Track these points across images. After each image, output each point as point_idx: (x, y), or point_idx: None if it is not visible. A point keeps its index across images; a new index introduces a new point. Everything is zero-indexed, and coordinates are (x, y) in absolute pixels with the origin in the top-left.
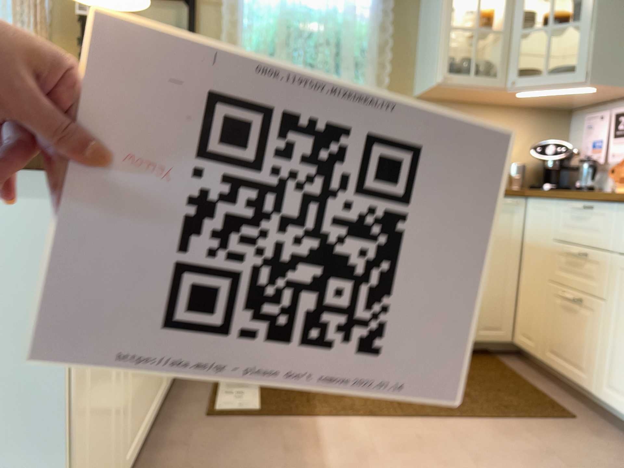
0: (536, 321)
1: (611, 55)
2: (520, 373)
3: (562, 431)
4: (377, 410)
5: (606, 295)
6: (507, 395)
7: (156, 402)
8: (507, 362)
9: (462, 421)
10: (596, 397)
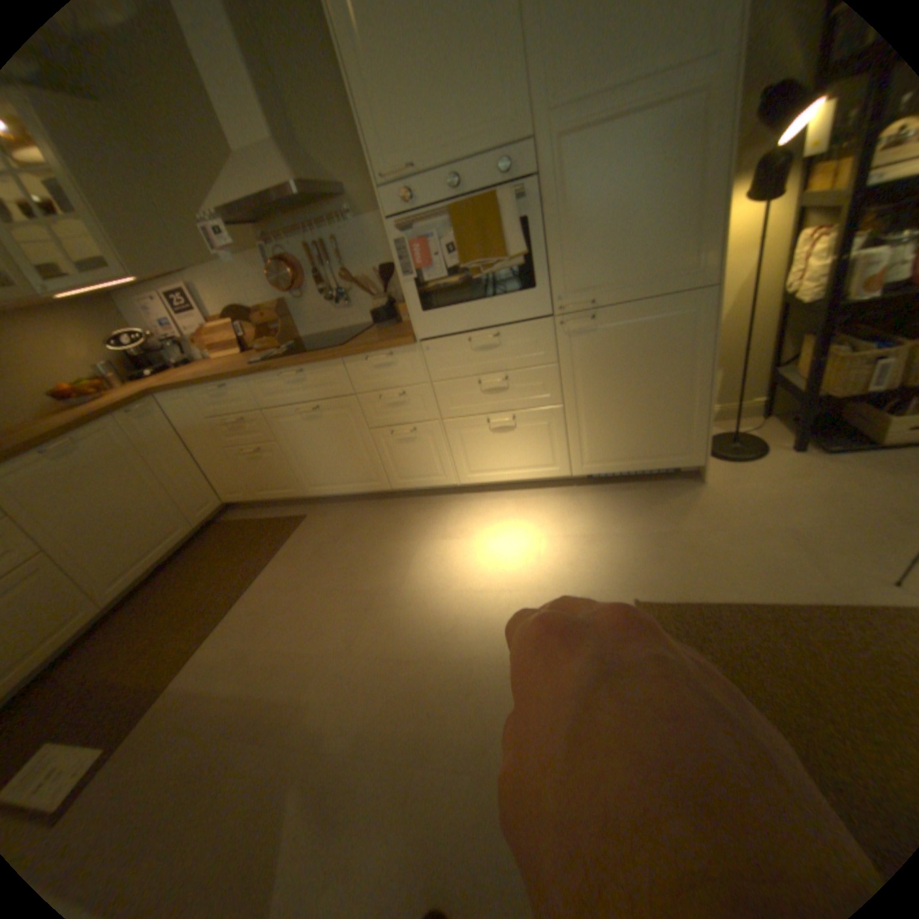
0: (231, 479)
1: (131, 246)
2: (247, 518)
3: (307, 528)
4: (200, 631)
5: (272, 436)
6: (259, 537)
7: None
8: (230, 518)
9: (258, 576)
10: (305, 496)
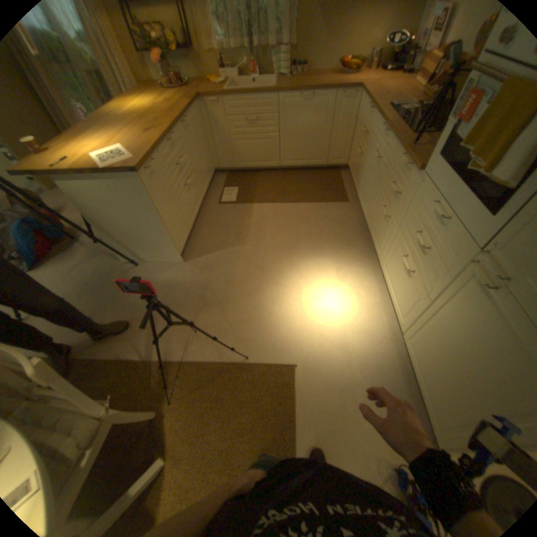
0: (352, 157)
1: None
2: (342, 180)
3: (337, 206)
4: (275, 200)
5: (366, 154)
6: (328, 191)
7: (199, 202)
8: (341, 173)
9: (303, 203)
10: (356, 194)
